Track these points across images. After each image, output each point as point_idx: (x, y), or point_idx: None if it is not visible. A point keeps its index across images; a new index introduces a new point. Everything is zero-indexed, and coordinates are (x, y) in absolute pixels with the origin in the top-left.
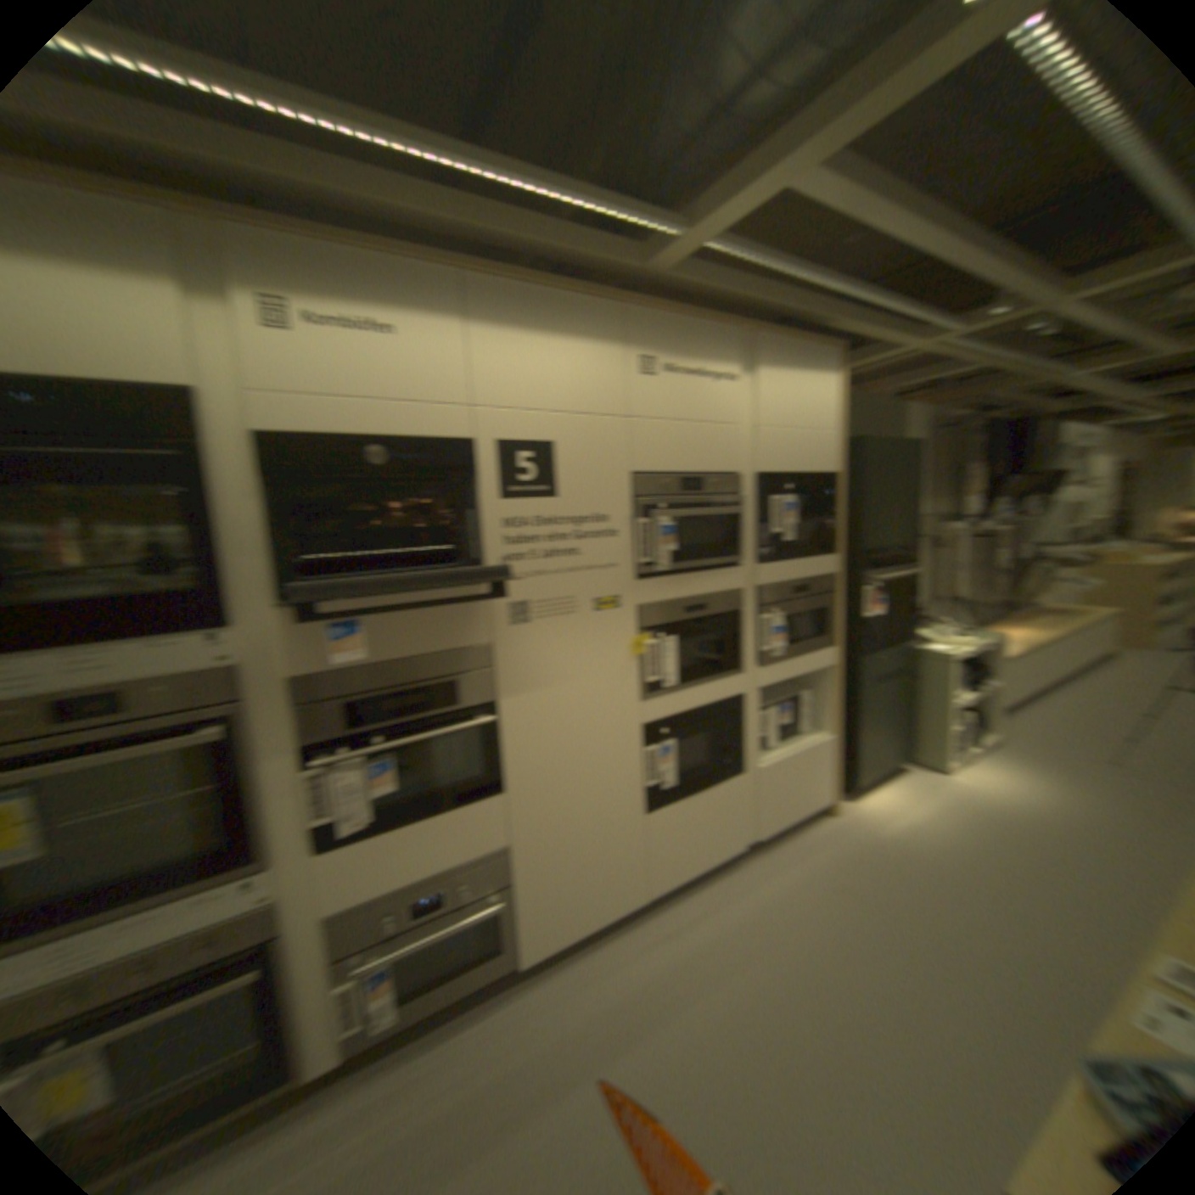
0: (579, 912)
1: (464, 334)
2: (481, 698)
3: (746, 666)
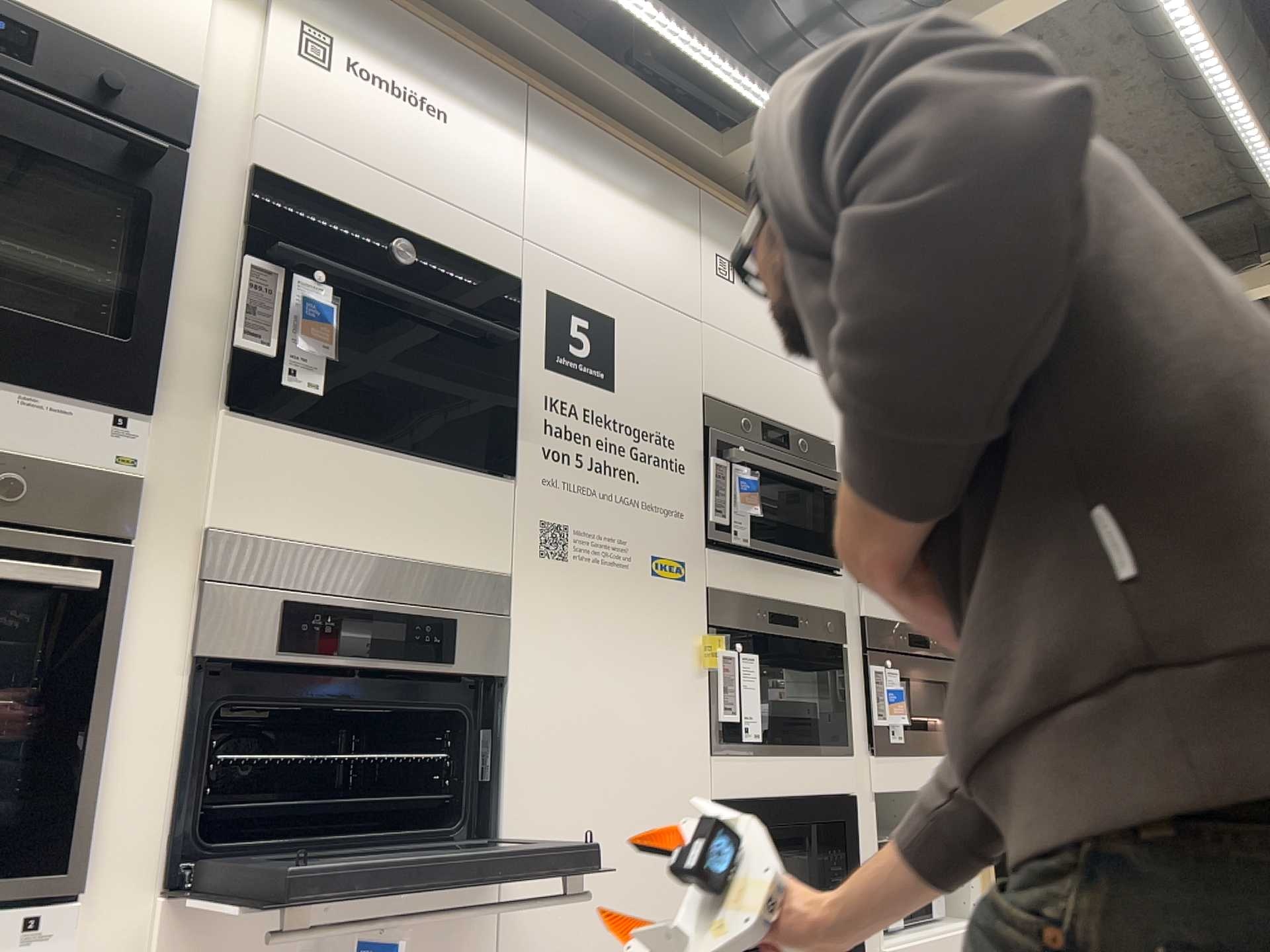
0: None
1: (532, 155)
2: (494, 665)
3: (859, 748)
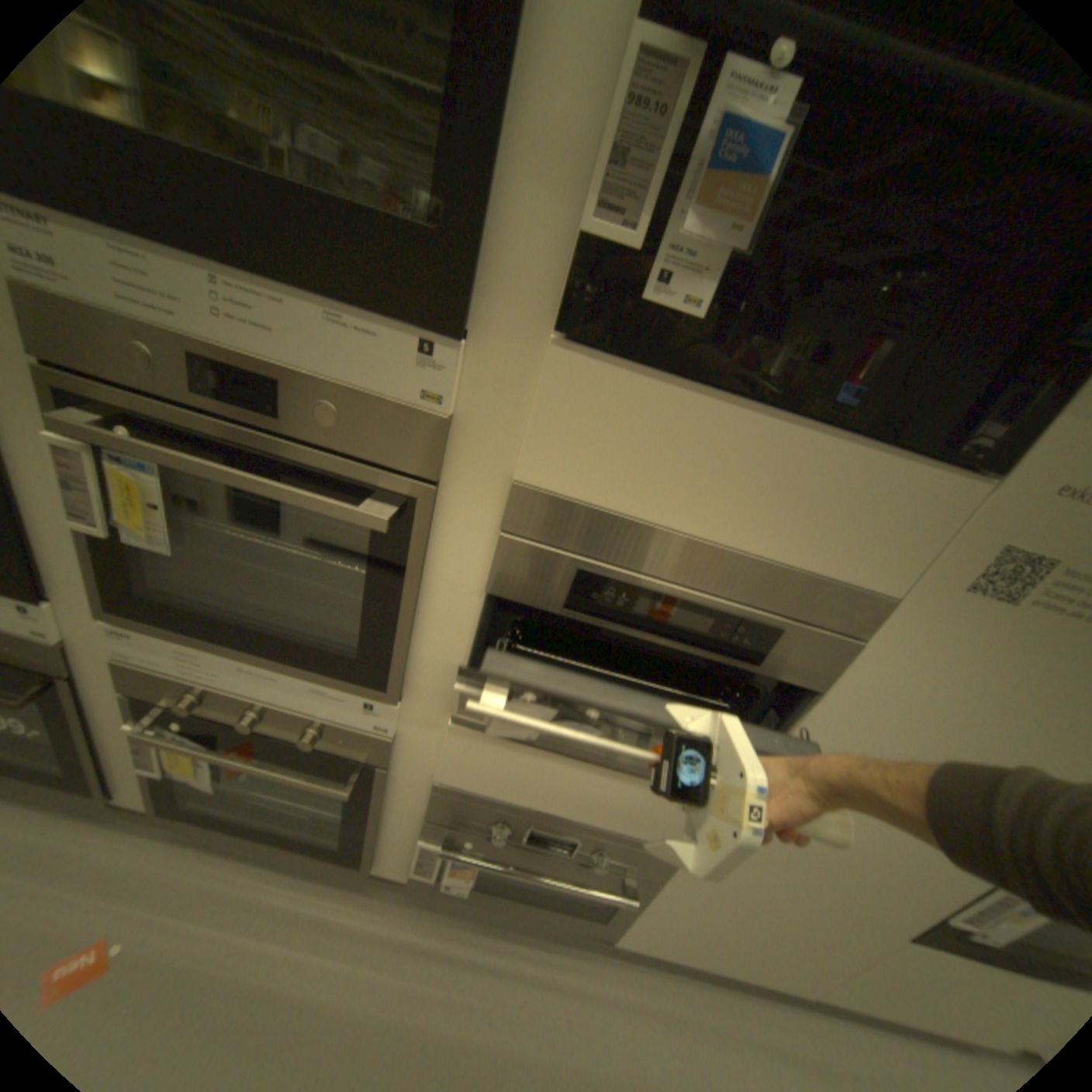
0: (729, 959)
1: None
2: (814, 680)
3: None
